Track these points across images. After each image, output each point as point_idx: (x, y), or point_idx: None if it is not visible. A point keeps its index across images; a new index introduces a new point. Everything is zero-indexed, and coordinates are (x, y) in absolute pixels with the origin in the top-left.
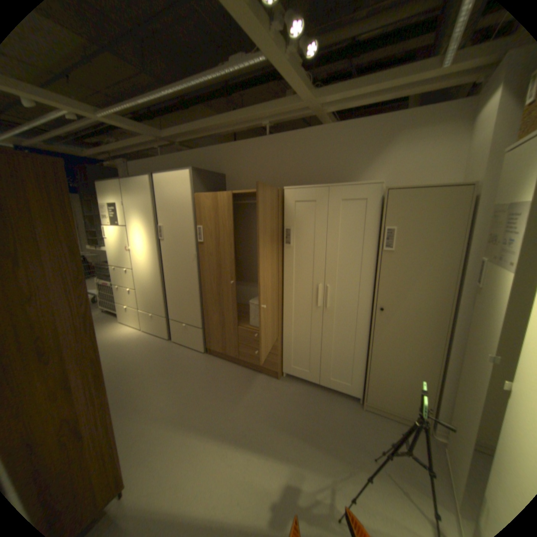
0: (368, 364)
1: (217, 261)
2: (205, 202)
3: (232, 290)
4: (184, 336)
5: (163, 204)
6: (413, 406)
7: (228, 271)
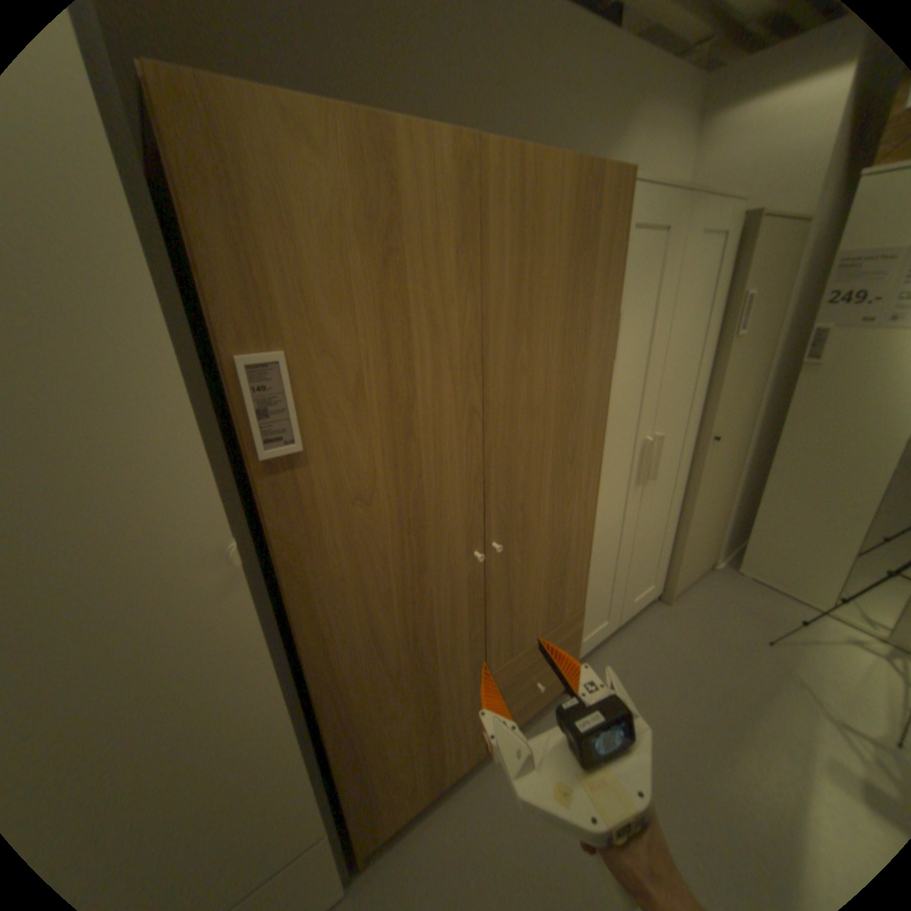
0: (686, 535)
1: (400, 508)
2: (288, 167)
3: (471, 582)
4: None
5: None
6: (710, 551)
7: (456, 524)
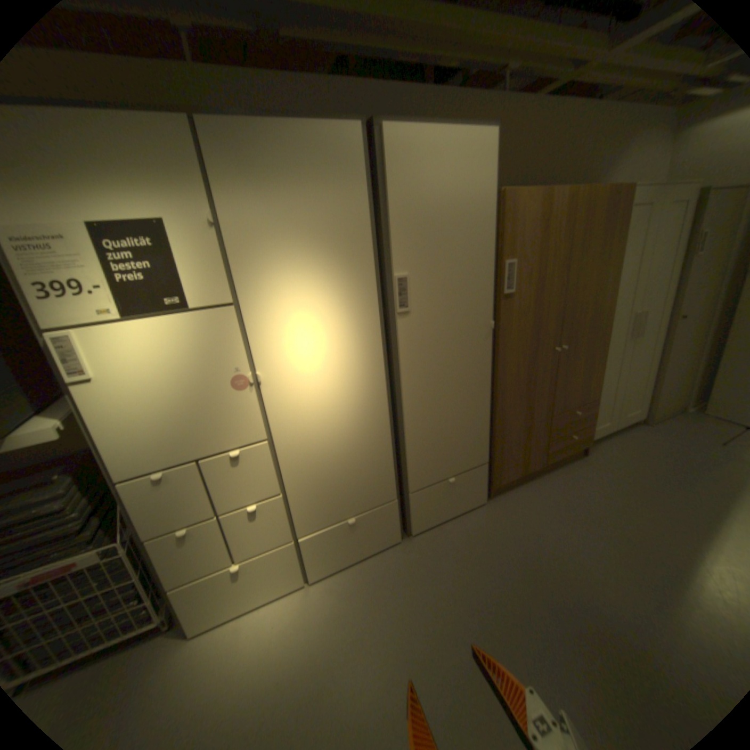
0: (664, 379)
1: (535, 321)
2: (527, 207)
3: (553, 363)
4: (446, 504)
5: (416, 214)
6: (682, 396)
7: (551, 334)
